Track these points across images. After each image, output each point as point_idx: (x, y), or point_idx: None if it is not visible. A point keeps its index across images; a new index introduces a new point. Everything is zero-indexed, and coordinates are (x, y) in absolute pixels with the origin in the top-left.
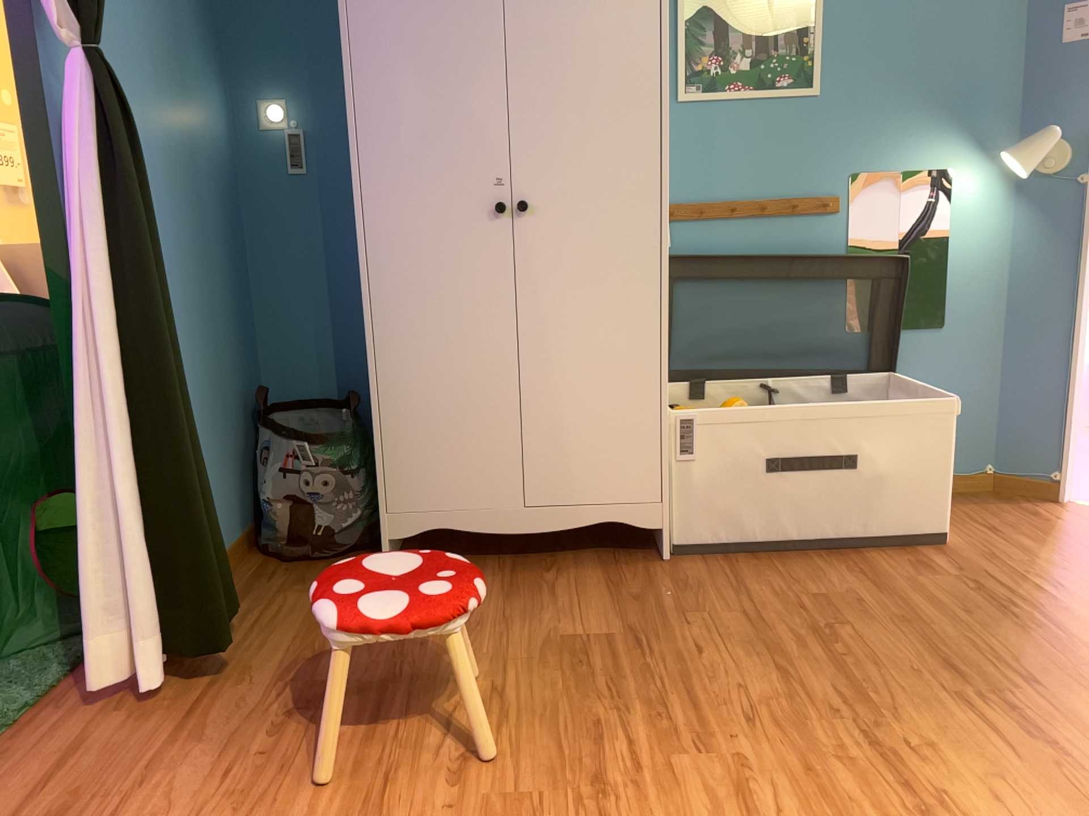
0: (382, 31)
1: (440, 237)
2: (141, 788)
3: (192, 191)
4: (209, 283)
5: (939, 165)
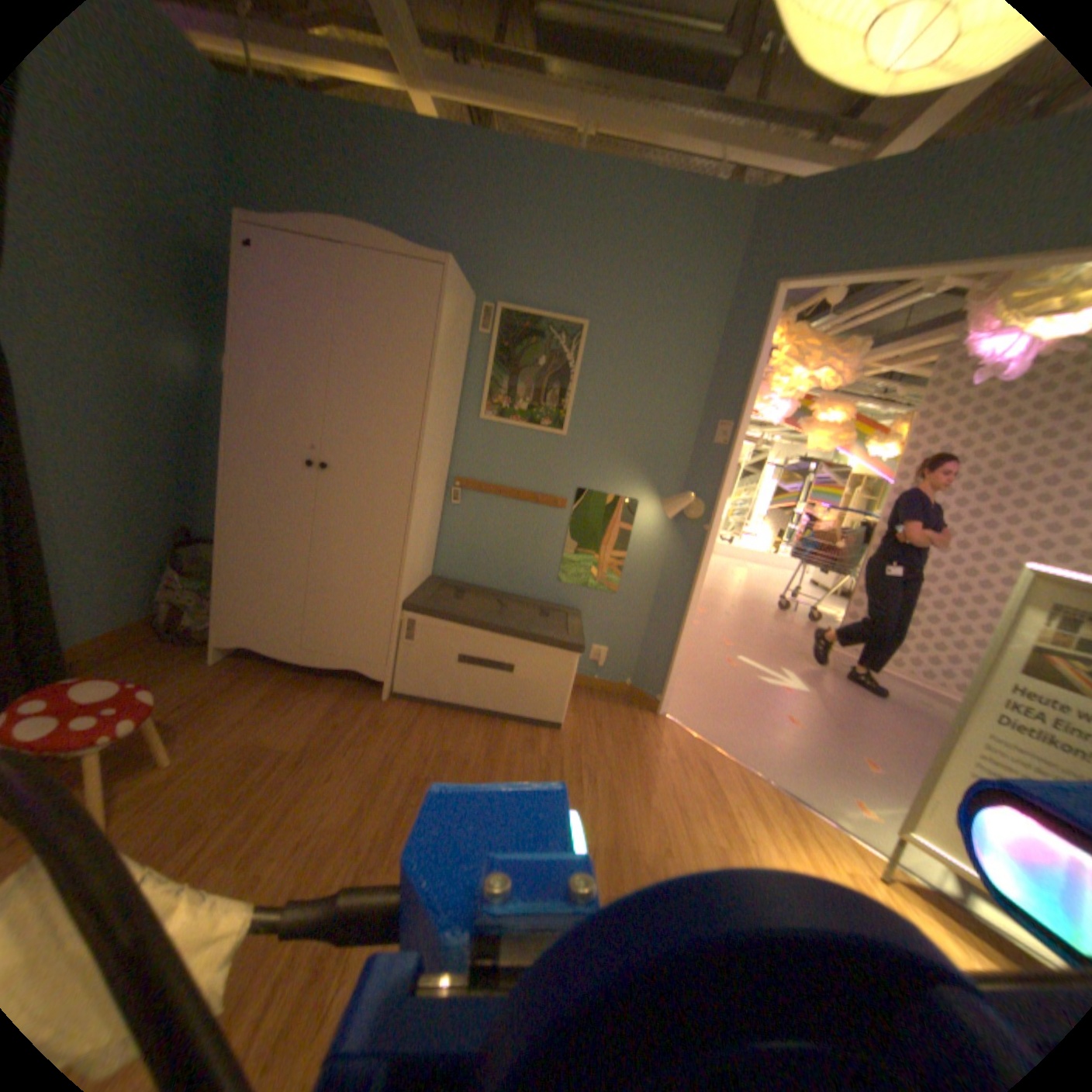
0: (254, 336)
1: (272, 472)
2: None
3: (136, 403)
4: (143, 461)
5: (630, 495)
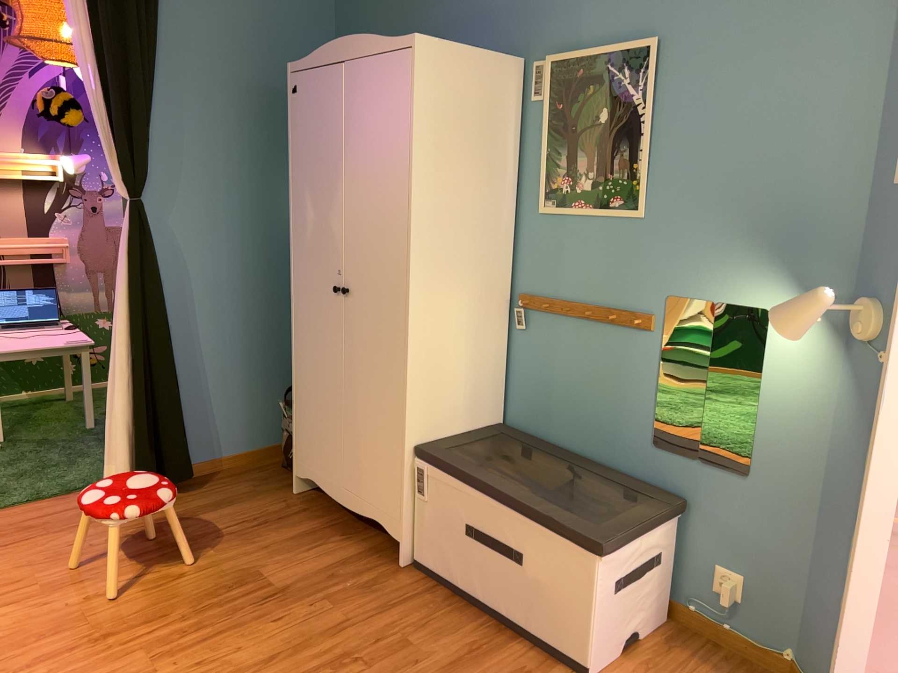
0: (302, 171)
1: (317, 299)
2: (54, 534)
3: (267, 247)
4: (275, 298)
5: (755, 302)
